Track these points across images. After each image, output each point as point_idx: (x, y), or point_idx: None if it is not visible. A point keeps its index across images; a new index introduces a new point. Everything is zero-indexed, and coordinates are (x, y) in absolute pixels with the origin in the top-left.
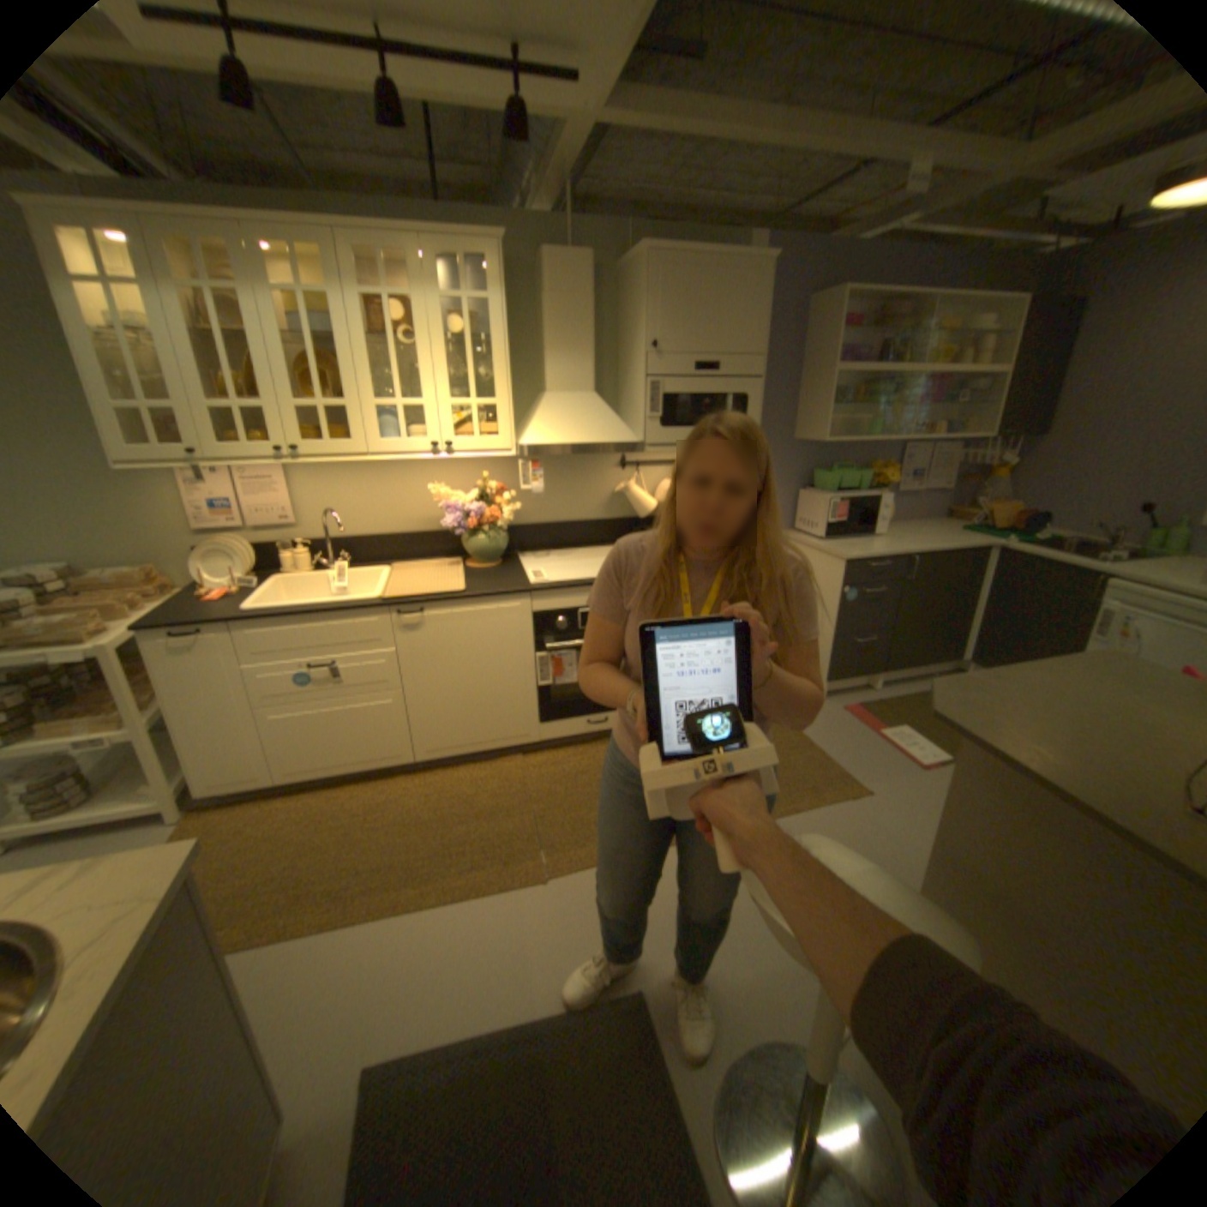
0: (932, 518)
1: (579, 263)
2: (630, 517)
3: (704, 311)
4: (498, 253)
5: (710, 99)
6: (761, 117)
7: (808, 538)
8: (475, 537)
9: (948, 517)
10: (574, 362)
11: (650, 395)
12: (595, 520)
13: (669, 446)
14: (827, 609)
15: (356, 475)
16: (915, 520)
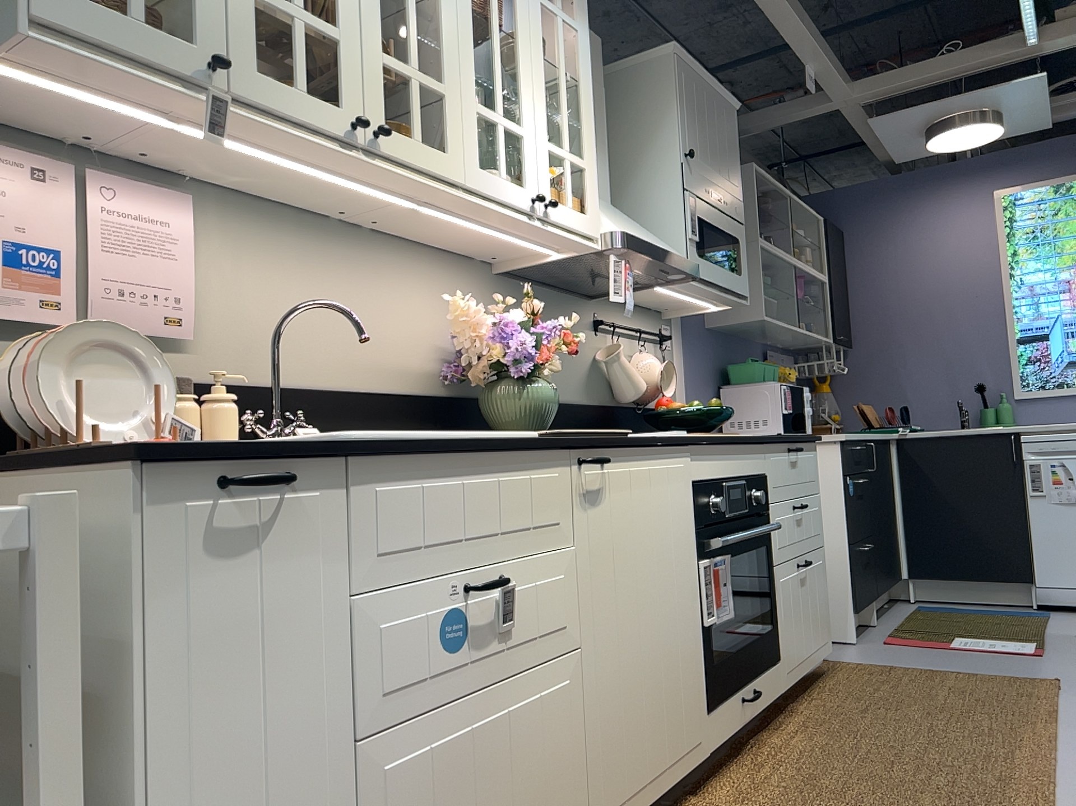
0: None
1: (596, 49)
2: (609, 404)
3: (711, 138)
4: None
5: None
6: None
7: None
8: (528, 385)
9: None
10: (598, 159)
11: (690, 212)
12: (580, 402)
13: (701, 282)
14: (826, 513)
15: (306, 262)
16: None
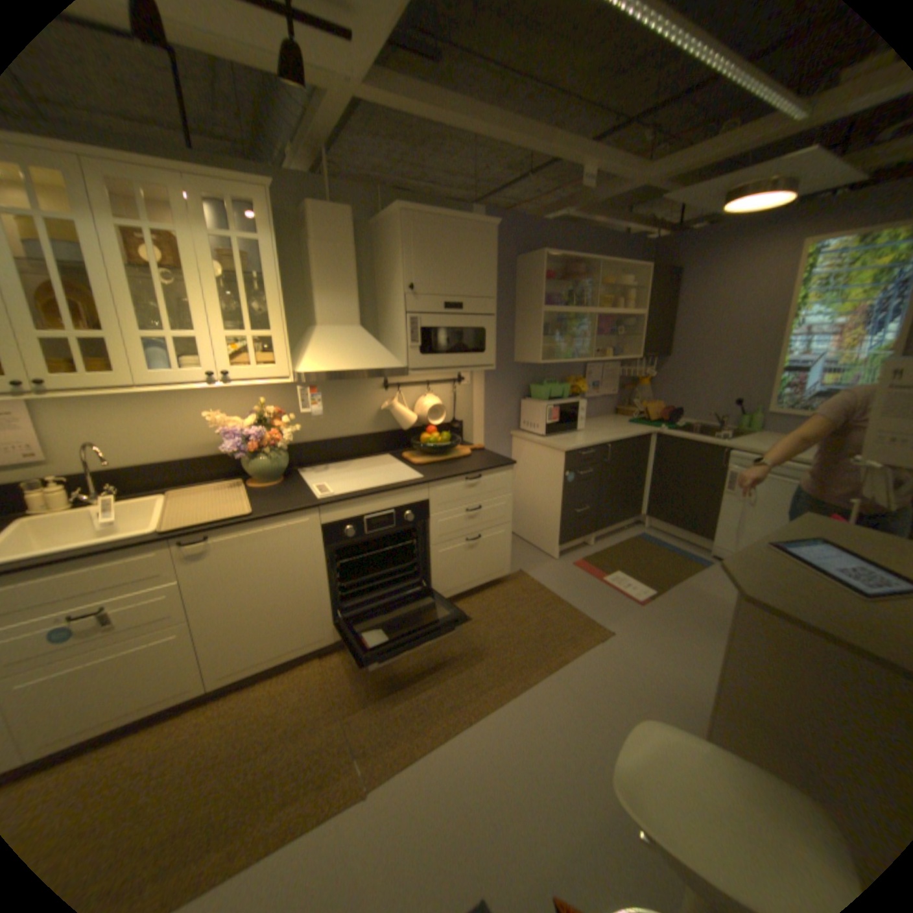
0: (606, 415)
1: (341, 216)
2: (395, 429)
3: (449, 262)
4: (264, 201)
5: (448, 92)
6: (486, 114)
7: (532, 436)
8: (256, 459)
9: (615, 414)
10: (341, 300)
11: (410, 328)
12: (365, 433)
13: (428, 369)
14: (553, 489)
15: (120, 406)
16: (596, 417)
